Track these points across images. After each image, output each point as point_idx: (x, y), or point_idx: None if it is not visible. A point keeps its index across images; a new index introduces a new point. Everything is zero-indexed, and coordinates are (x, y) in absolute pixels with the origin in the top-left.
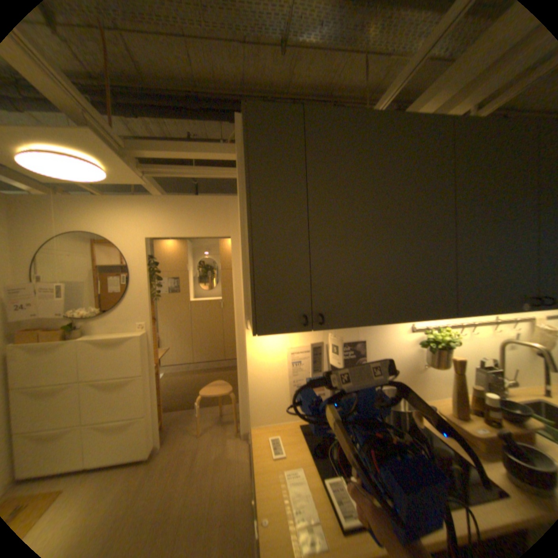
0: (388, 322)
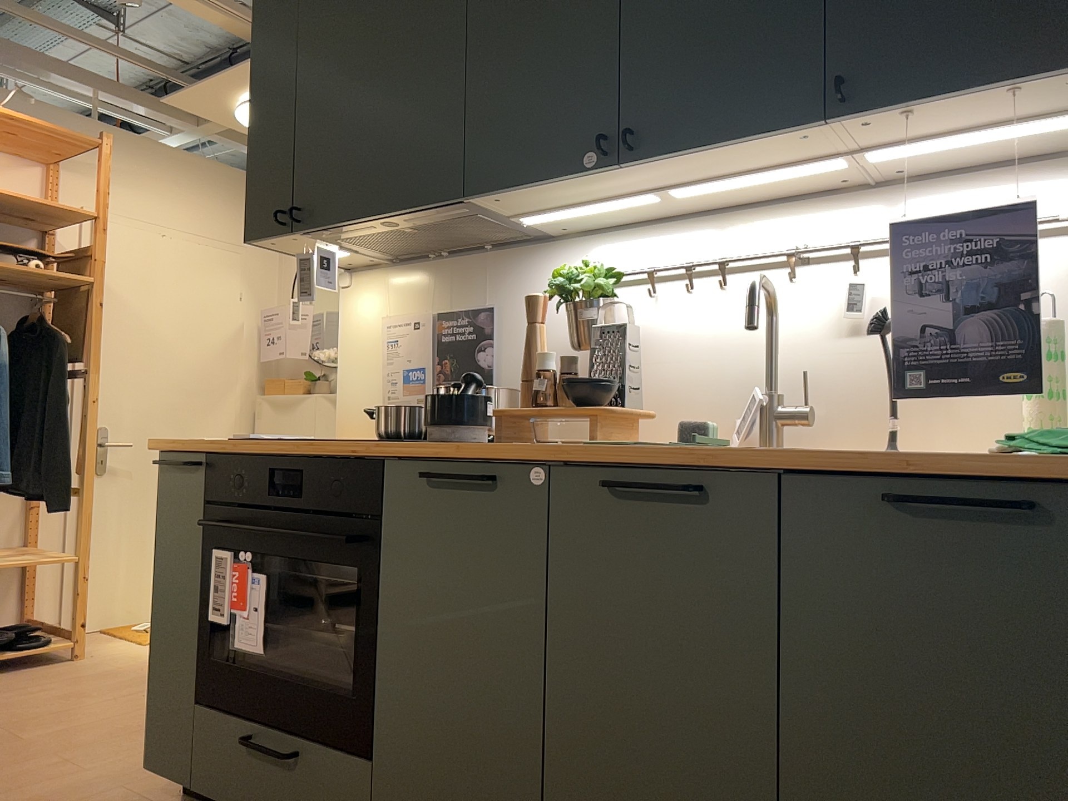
0: (380, 218)
